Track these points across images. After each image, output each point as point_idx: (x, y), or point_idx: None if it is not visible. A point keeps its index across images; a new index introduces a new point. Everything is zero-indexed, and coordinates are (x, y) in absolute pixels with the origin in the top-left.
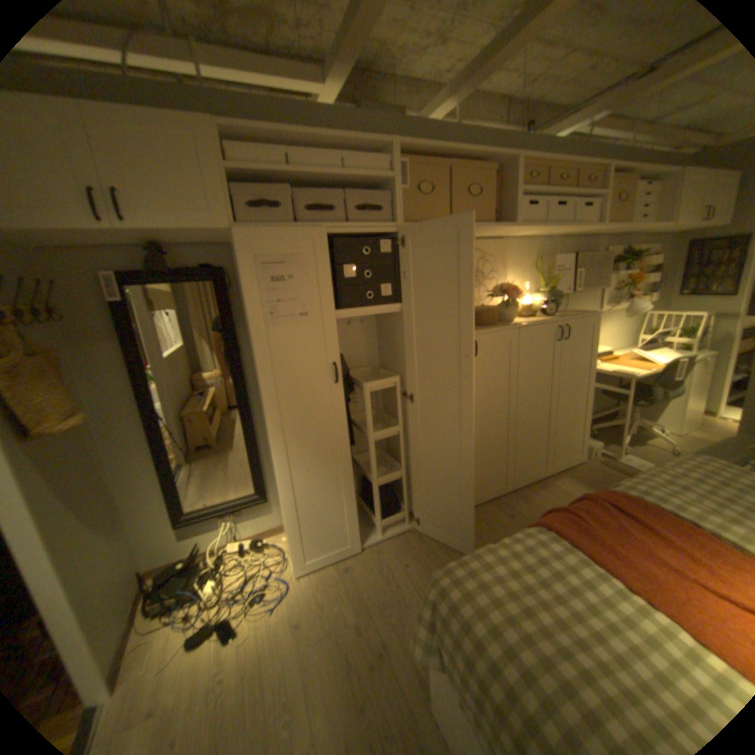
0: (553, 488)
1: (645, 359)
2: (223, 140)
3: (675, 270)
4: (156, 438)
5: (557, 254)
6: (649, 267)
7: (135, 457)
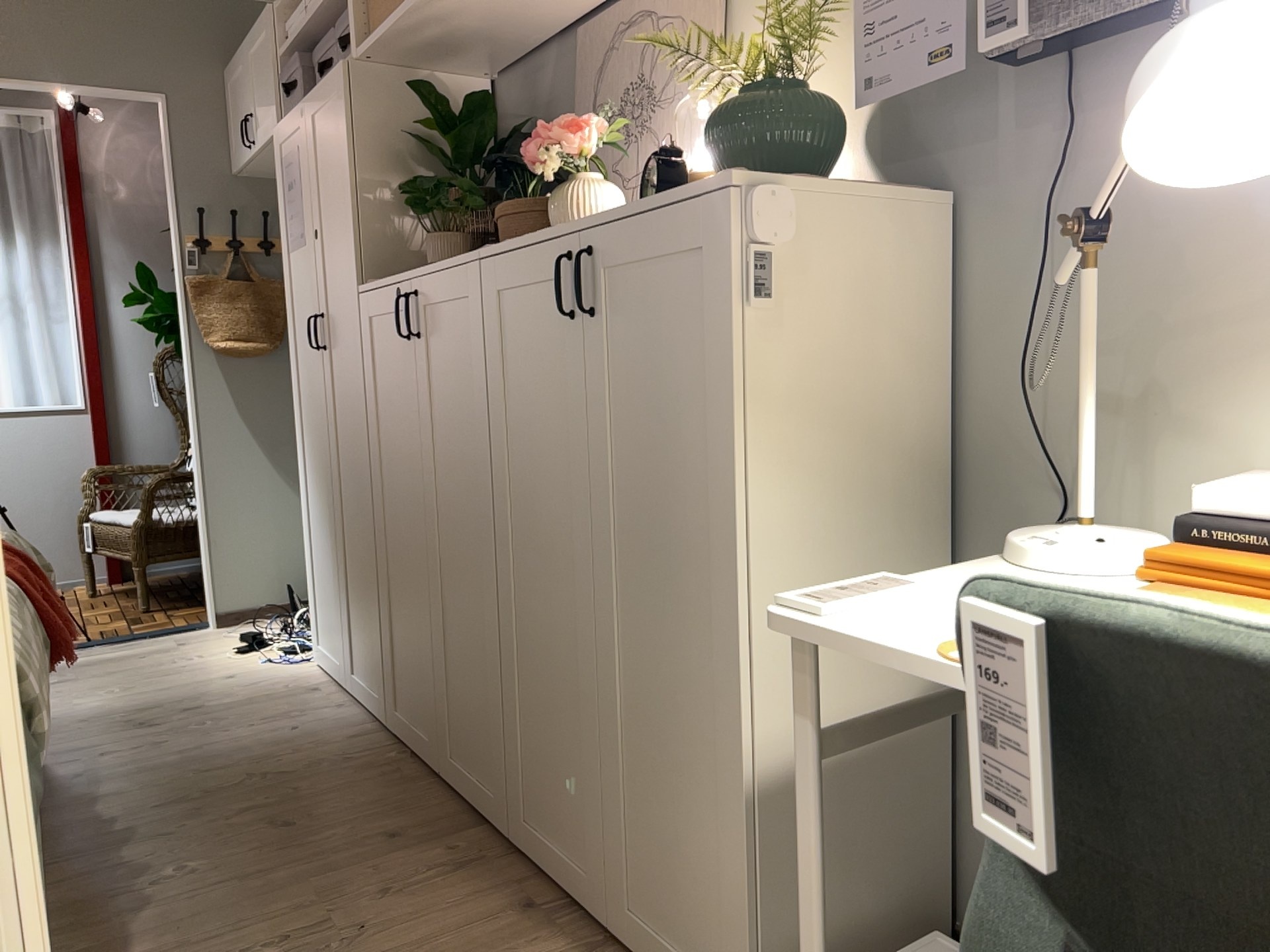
0: (526, 934)
1: None
2: (287, 22)
3: None
4: None
5: None
6: None
7: None
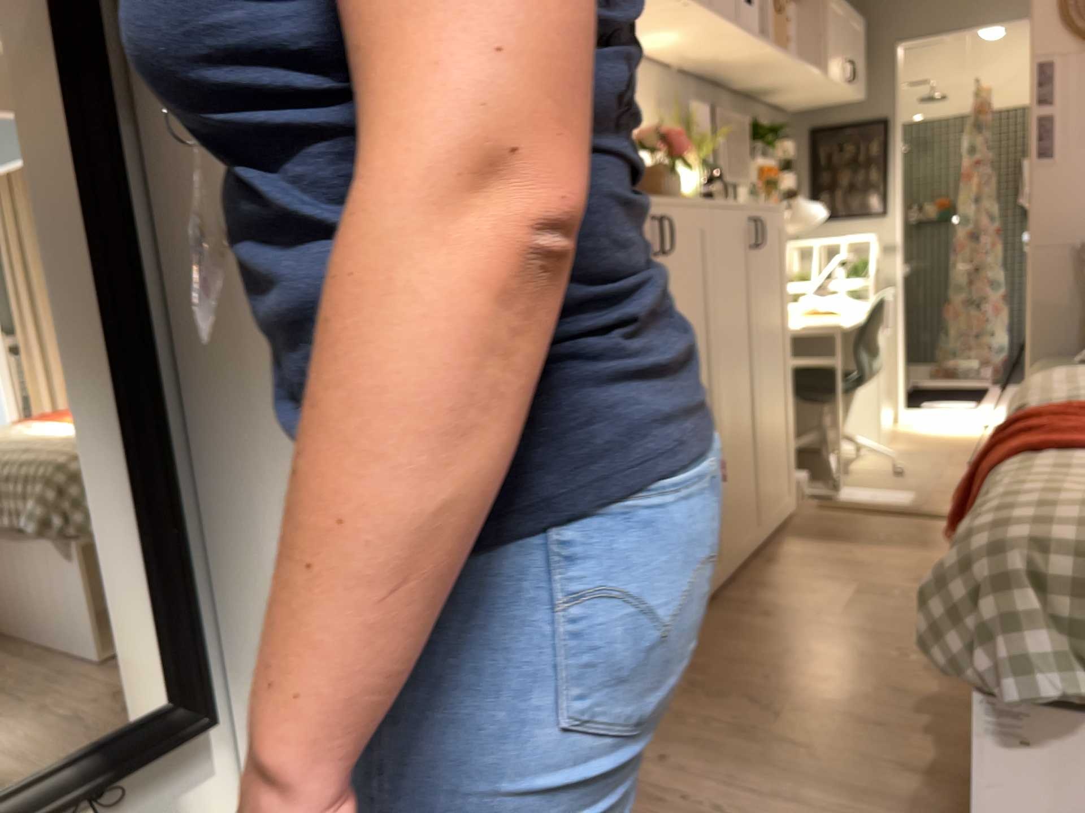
0: (787, 557)
1: (823, 313)
2: None
3: (798, 178)
4: None
5: (687, 100)
6: (777, 164)
7: None
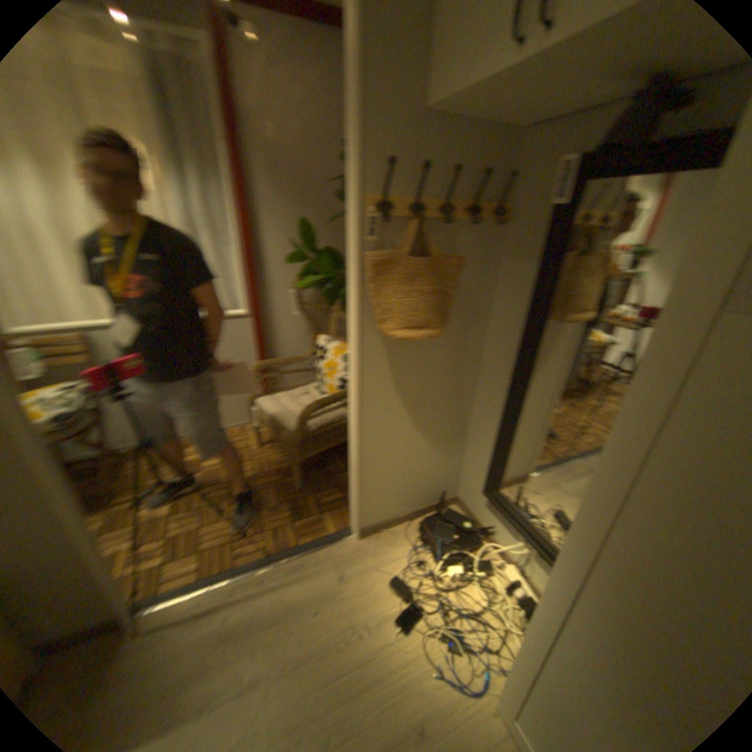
0: None
1: None
2: None
3: None
4: (516, 400)
5: None
6: None
7: (497, 404)
